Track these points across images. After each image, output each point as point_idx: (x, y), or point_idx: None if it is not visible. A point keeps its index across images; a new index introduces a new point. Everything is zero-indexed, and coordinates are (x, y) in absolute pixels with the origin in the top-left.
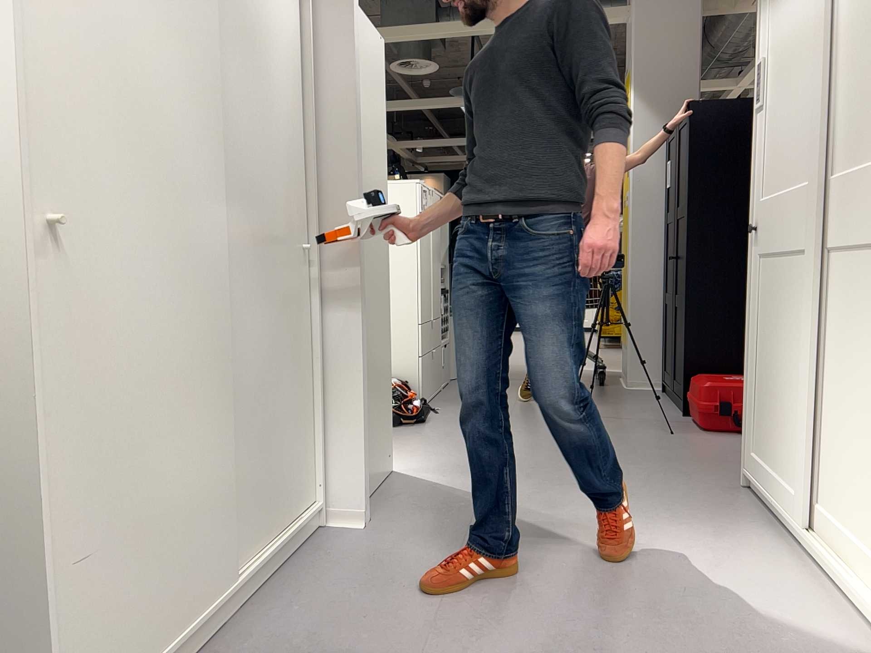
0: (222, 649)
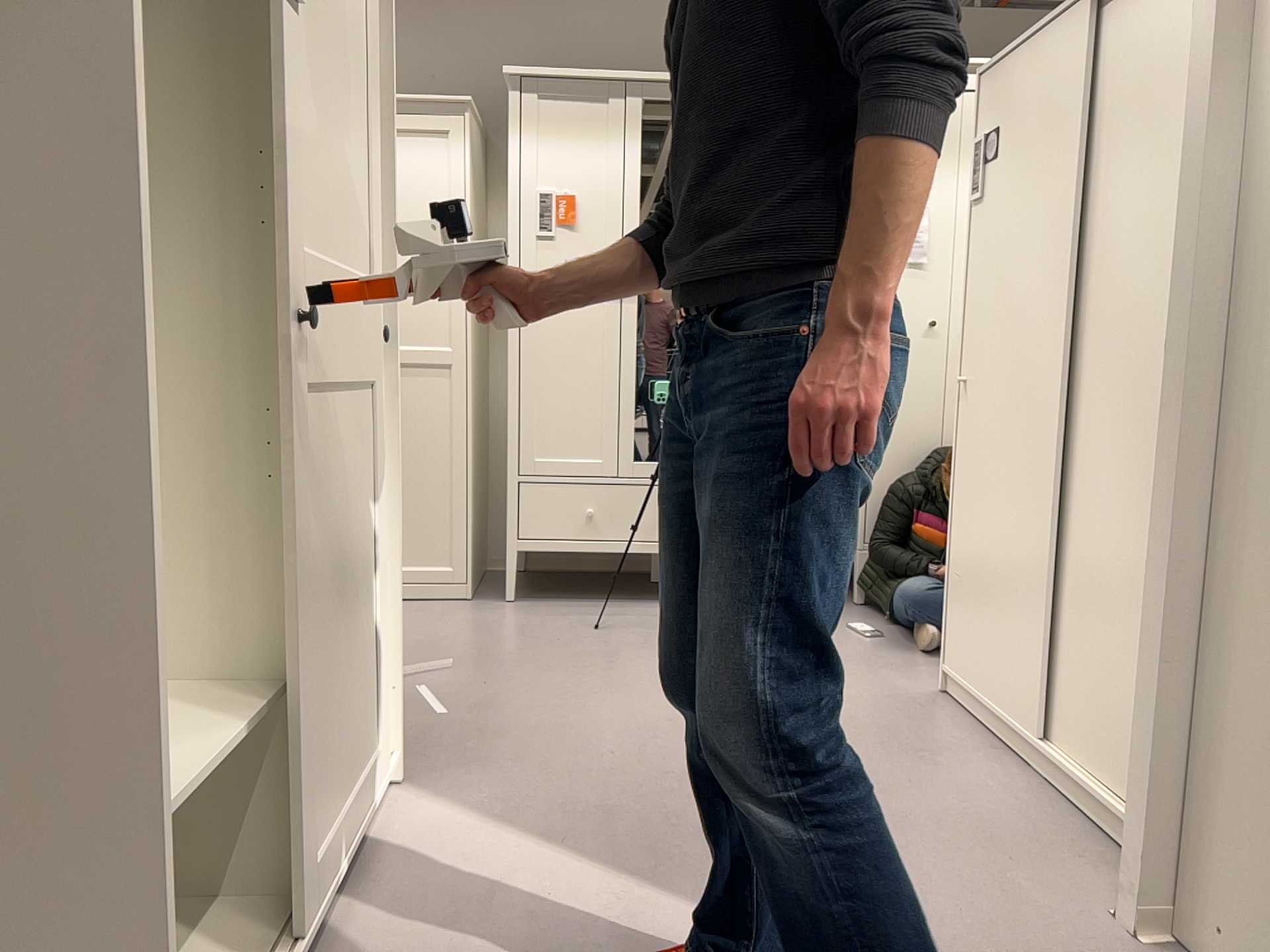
0: (995, 755)
